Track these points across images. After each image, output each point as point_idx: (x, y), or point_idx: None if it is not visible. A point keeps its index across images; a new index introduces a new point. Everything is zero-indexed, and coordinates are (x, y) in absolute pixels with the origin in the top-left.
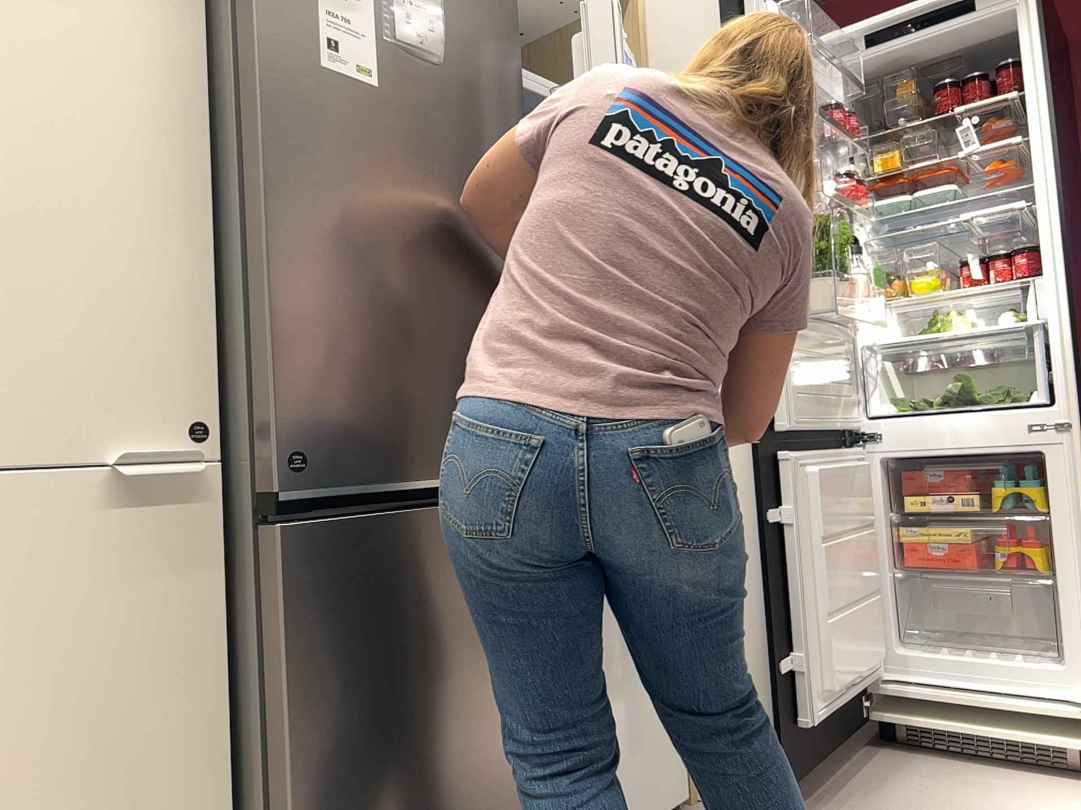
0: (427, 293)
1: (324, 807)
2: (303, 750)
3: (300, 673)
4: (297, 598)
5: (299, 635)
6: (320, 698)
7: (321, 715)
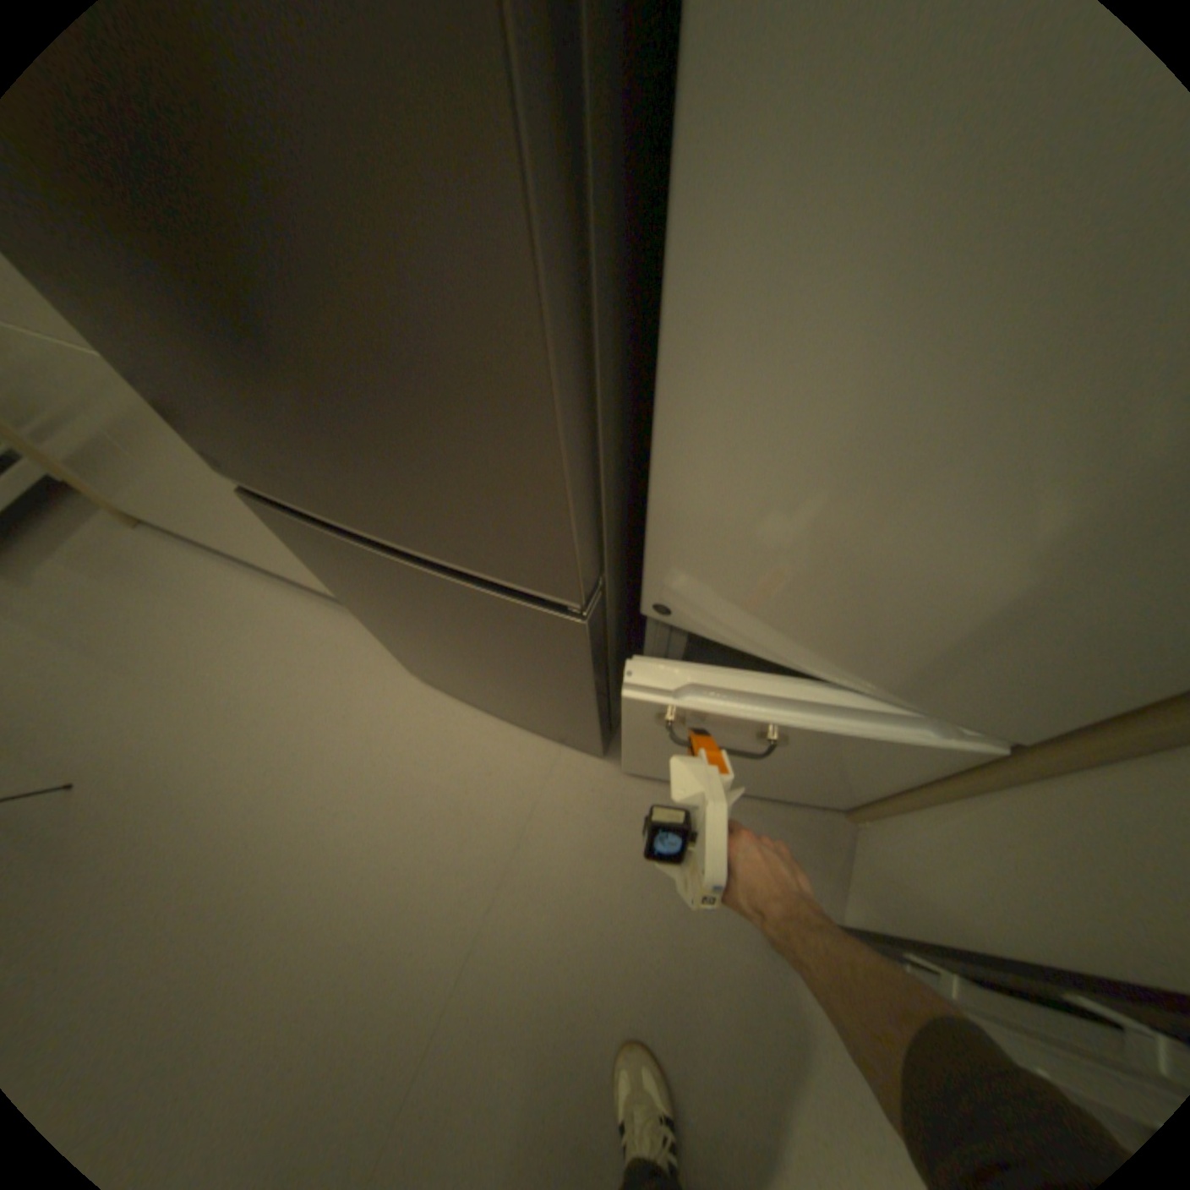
0: (209, 301)
1: (369, 618)
2: (340, 594)
3: (314, 567)
4: (283, 534)
5: (300, 551)
6: (337, 584)
7: (342, 590)
